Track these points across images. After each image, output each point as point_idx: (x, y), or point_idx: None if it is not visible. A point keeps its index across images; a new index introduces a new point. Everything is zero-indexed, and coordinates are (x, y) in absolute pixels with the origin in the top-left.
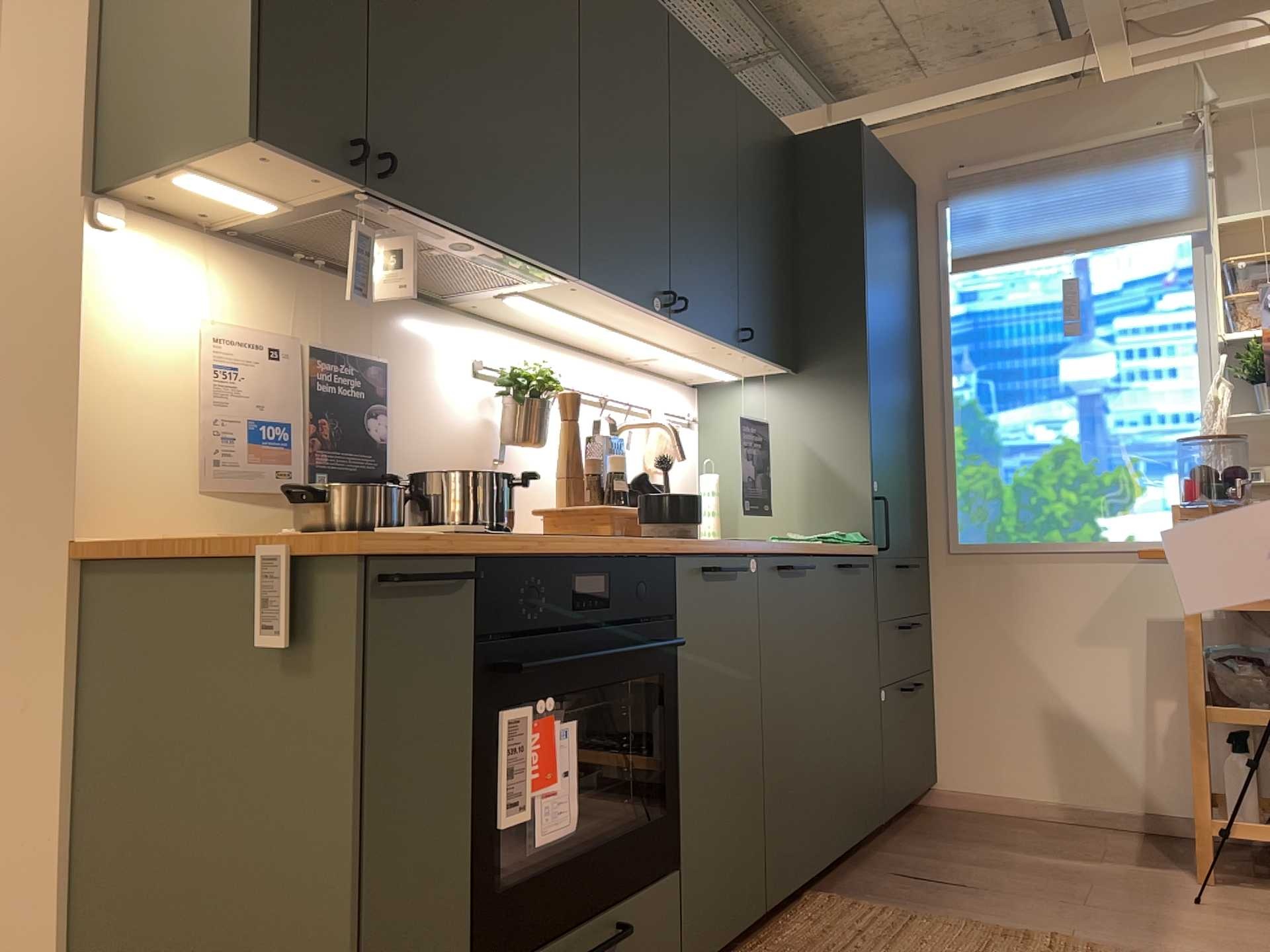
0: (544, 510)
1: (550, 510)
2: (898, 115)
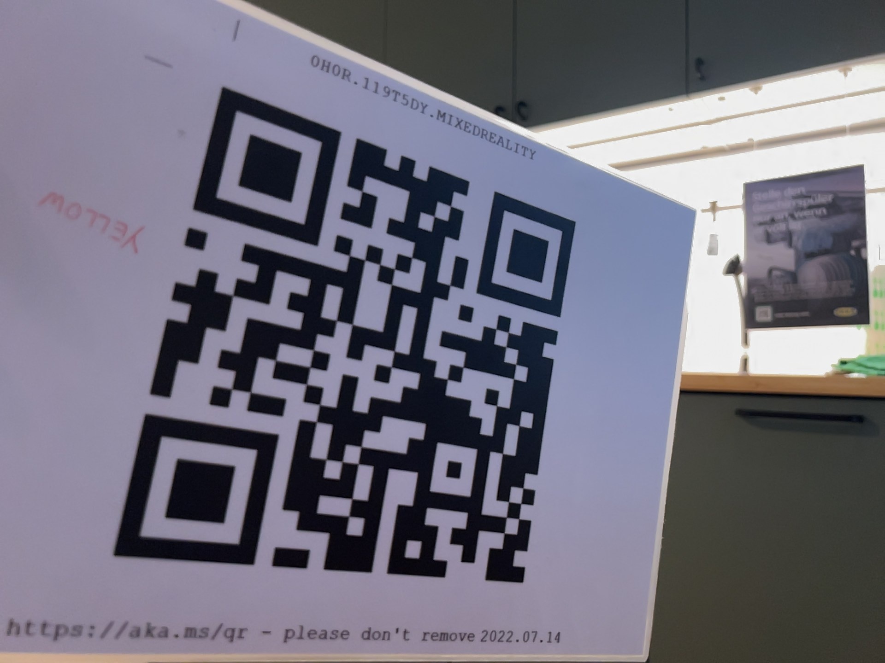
0: None
1: None
2: None
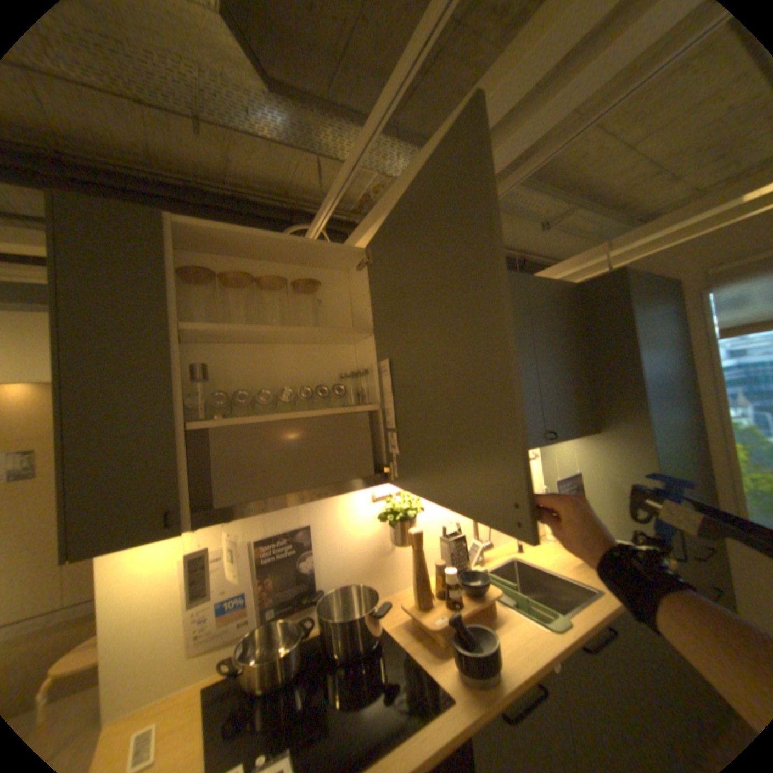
0: (406, 610)
1: (408, 613)
2: (660, 234)
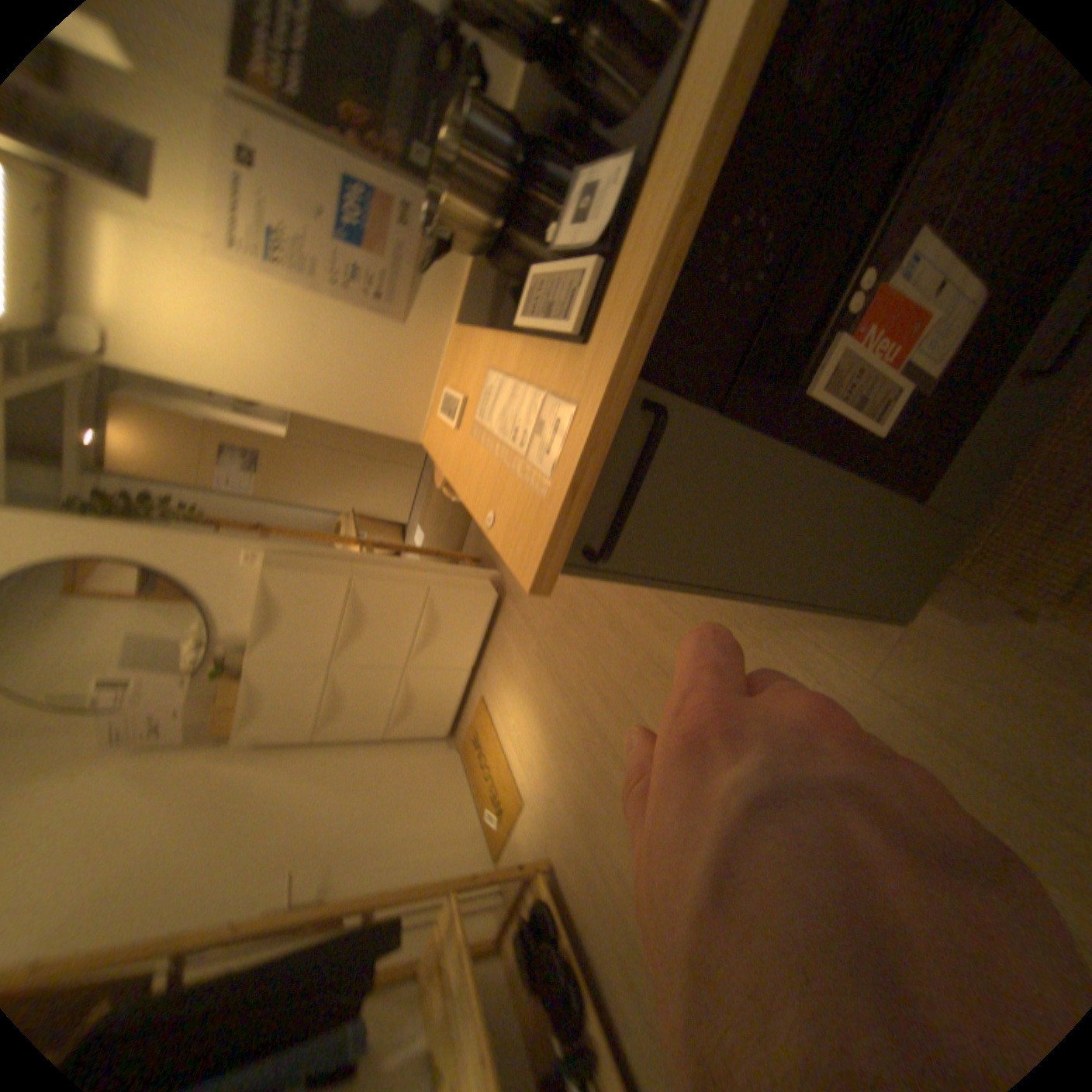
0: None
1: None
2: None
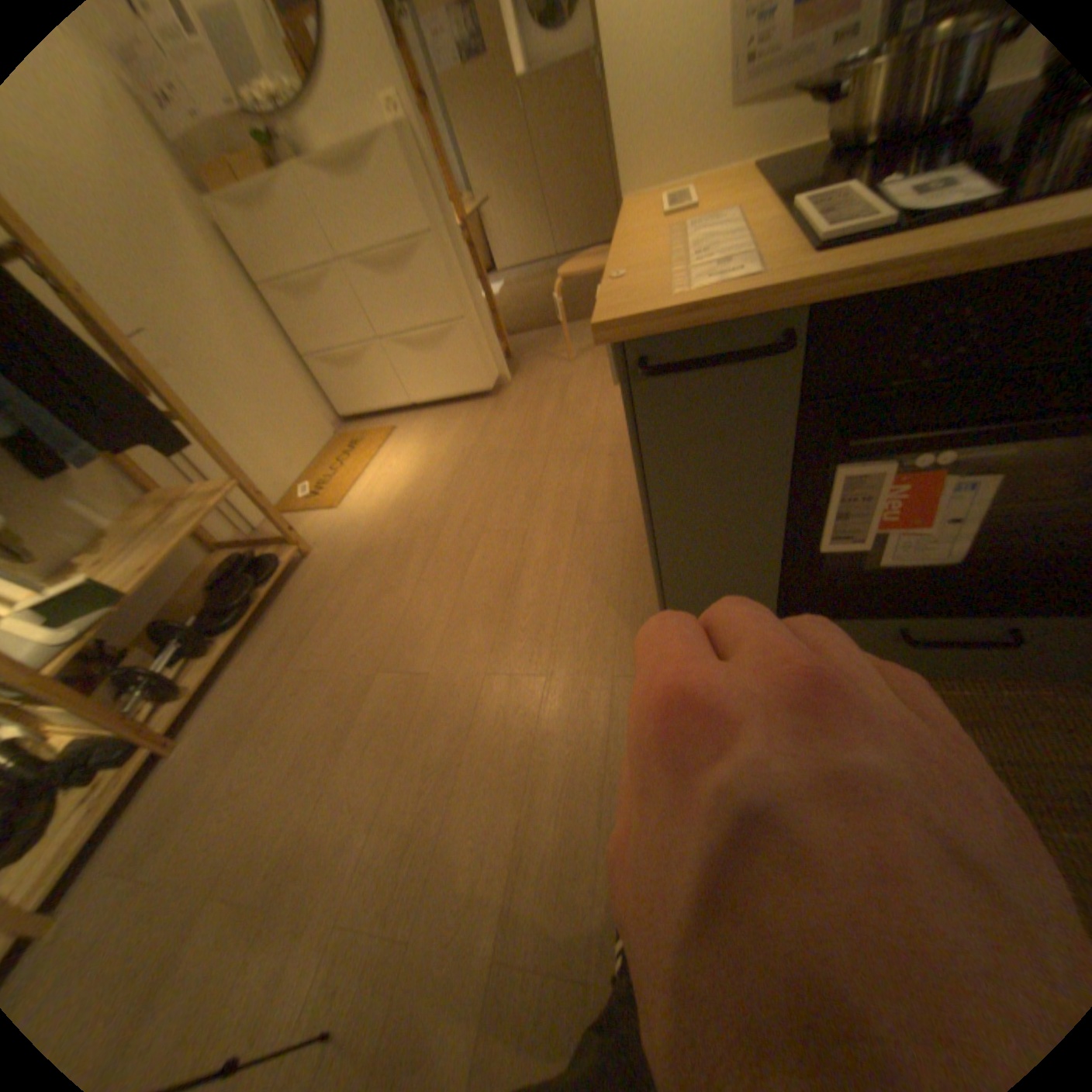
0: None
1: None
2: None
